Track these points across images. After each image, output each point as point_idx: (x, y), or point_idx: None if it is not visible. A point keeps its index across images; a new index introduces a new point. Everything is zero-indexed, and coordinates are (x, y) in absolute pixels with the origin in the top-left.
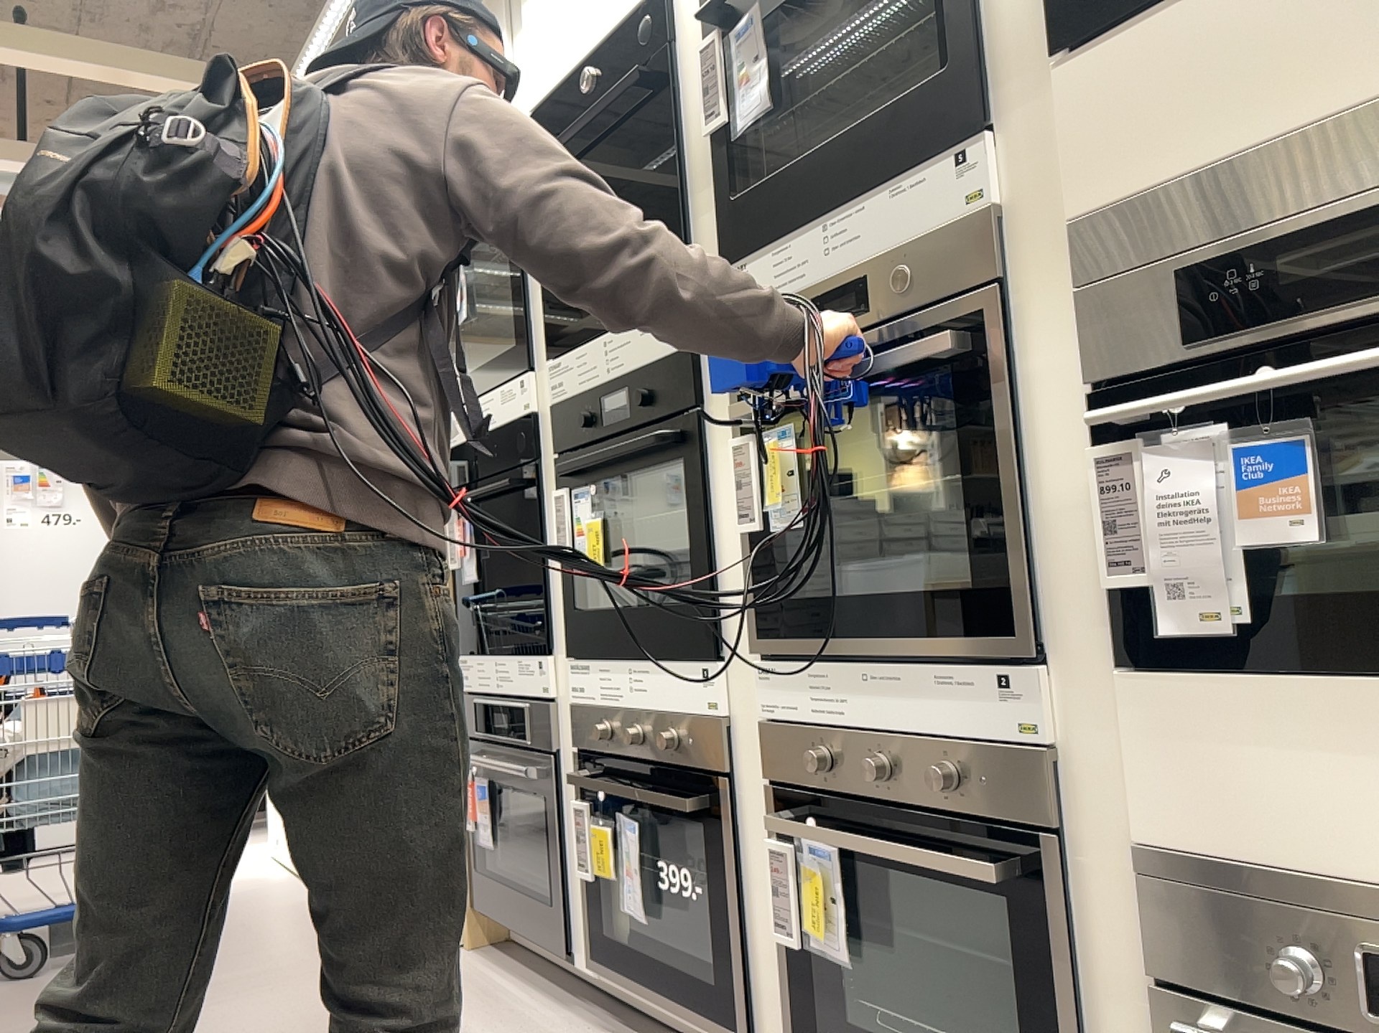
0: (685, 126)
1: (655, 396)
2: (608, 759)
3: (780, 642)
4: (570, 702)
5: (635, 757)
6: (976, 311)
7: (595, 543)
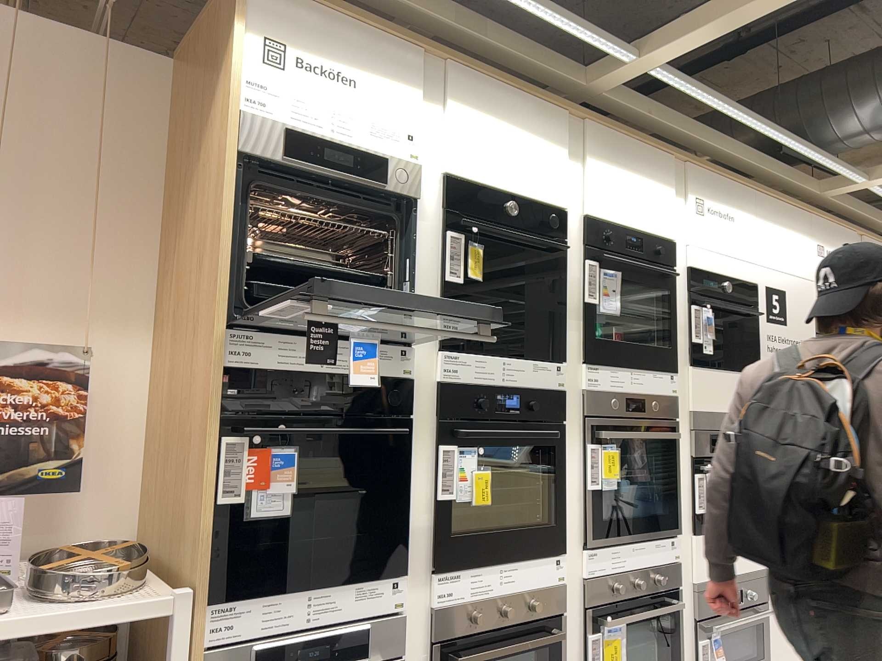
0: (566, 283)
1: (533, 407)
2: (465, 636)
3: (601, 539)
4: (435, 604)
5: (499, 625)
6: (671, 425)
7: (487, 487)
